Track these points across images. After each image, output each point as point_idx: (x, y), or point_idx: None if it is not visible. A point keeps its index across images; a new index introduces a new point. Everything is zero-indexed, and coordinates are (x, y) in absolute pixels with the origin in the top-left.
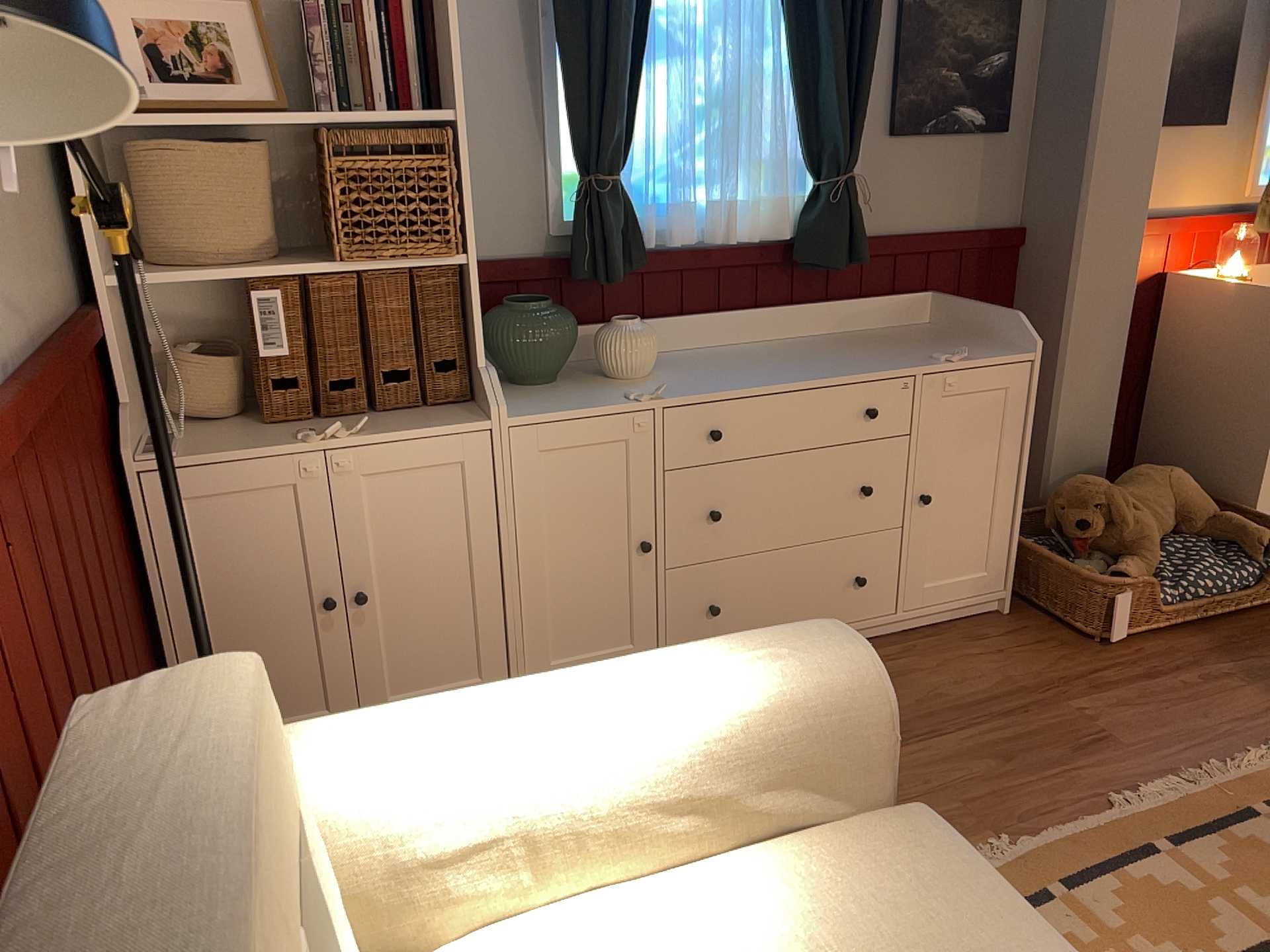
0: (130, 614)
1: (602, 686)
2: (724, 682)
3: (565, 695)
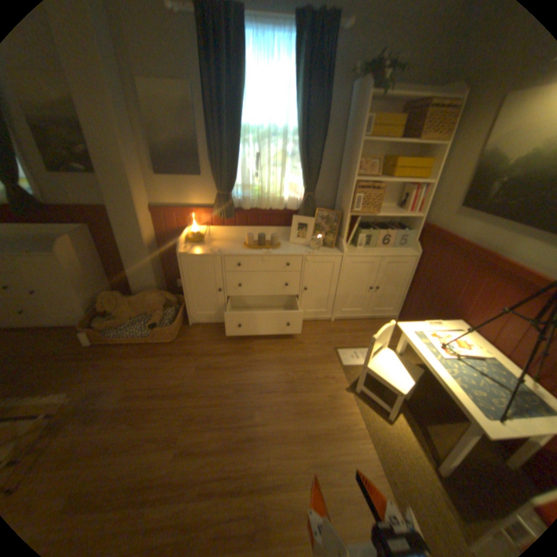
0: None
1: None
2: None
3: None
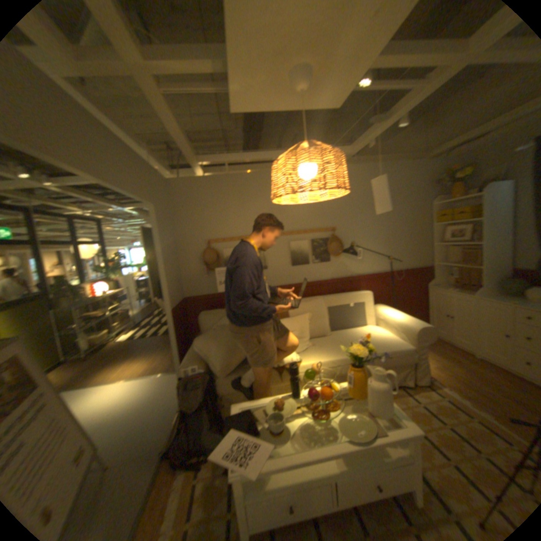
0: (422, 304)
1: (403, 315)
2: (409, 320)
3: (399, 314)
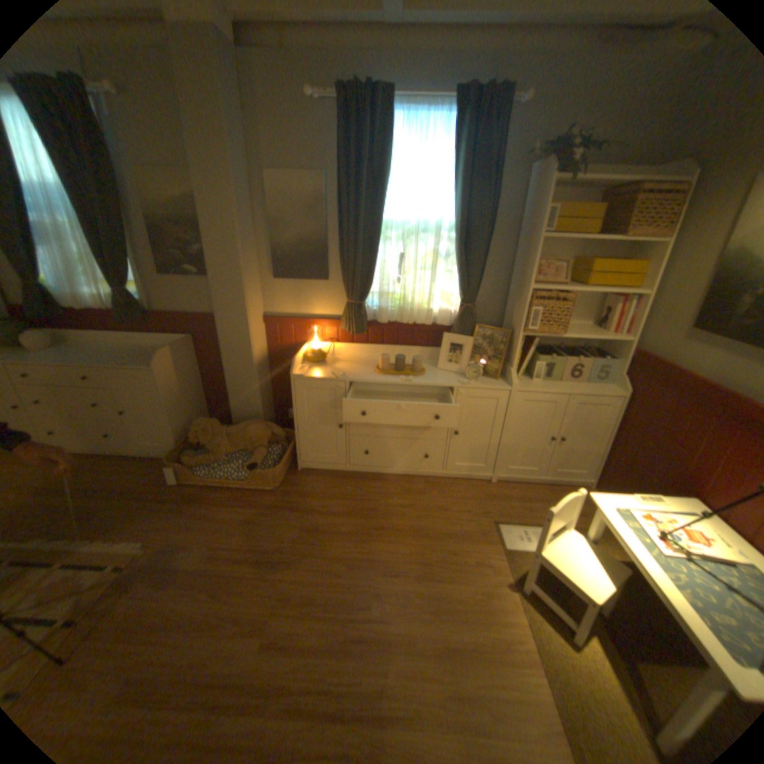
0: None
1: None
2: None
3: None
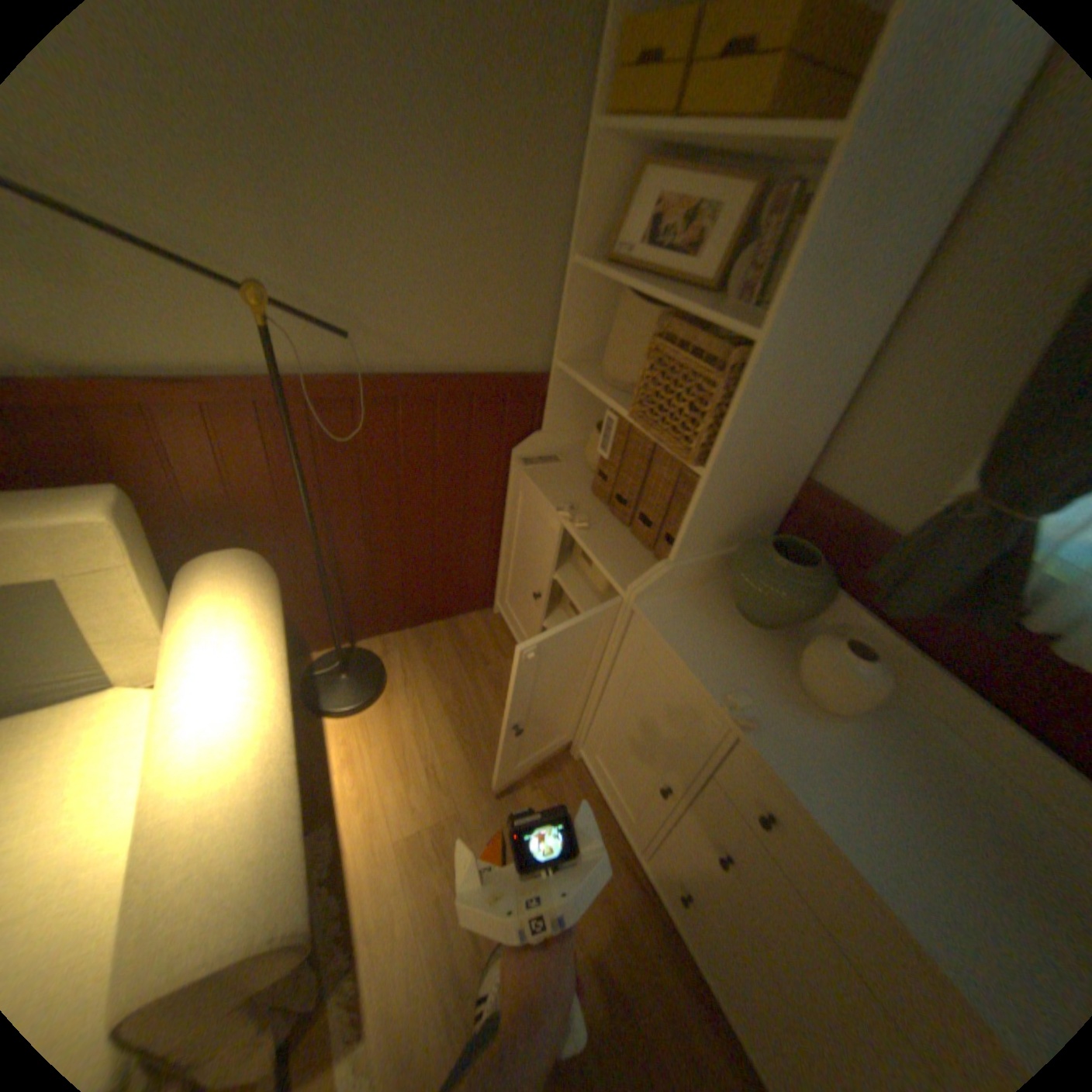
0: (479, 519)
1: (210, 731)
2: (176, 828)
3: (209, 708)
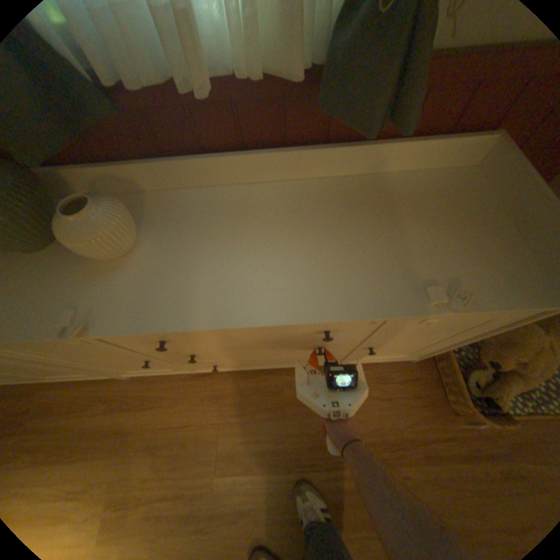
0: None
1: None
2: None
3: None
